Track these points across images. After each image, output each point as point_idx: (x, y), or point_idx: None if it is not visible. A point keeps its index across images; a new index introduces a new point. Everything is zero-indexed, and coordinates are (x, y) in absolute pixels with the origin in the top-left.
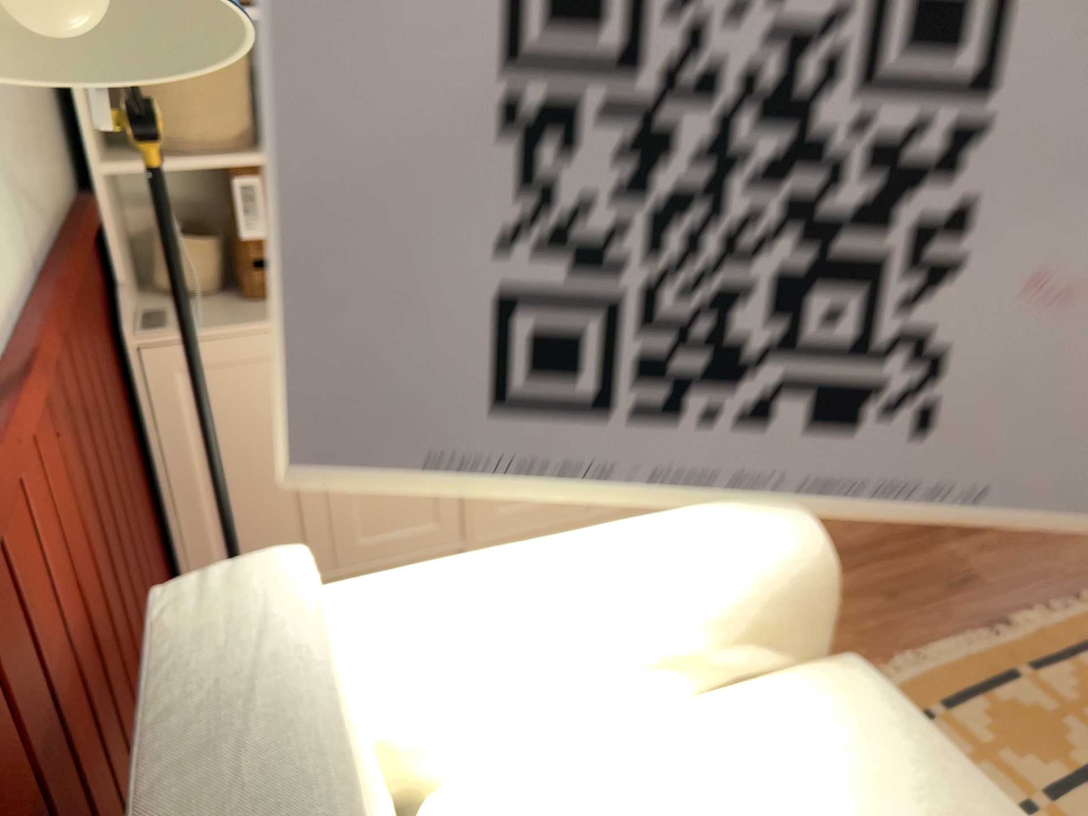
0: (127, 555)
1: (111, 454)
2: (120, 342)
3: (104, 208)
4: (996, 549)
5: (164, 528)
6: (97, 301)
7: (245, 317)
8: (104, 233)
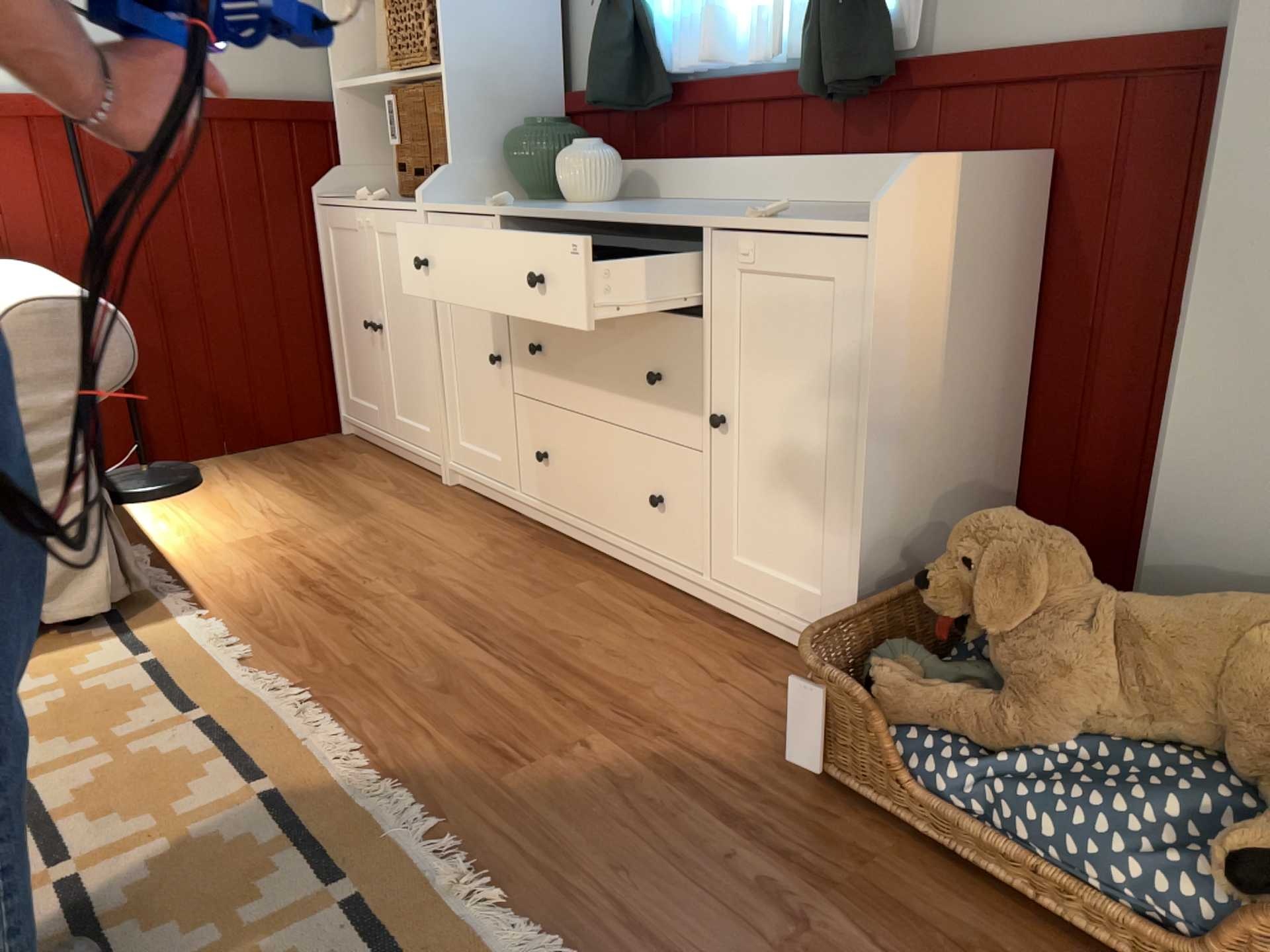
0: (188, 295)
1: (216, 240)
2: (313, 201)
3: (339, 115)
4: (627, 791)
5: (329, 347)
6: (297, 167)
7: (365, 201)
8: (339, 133)
